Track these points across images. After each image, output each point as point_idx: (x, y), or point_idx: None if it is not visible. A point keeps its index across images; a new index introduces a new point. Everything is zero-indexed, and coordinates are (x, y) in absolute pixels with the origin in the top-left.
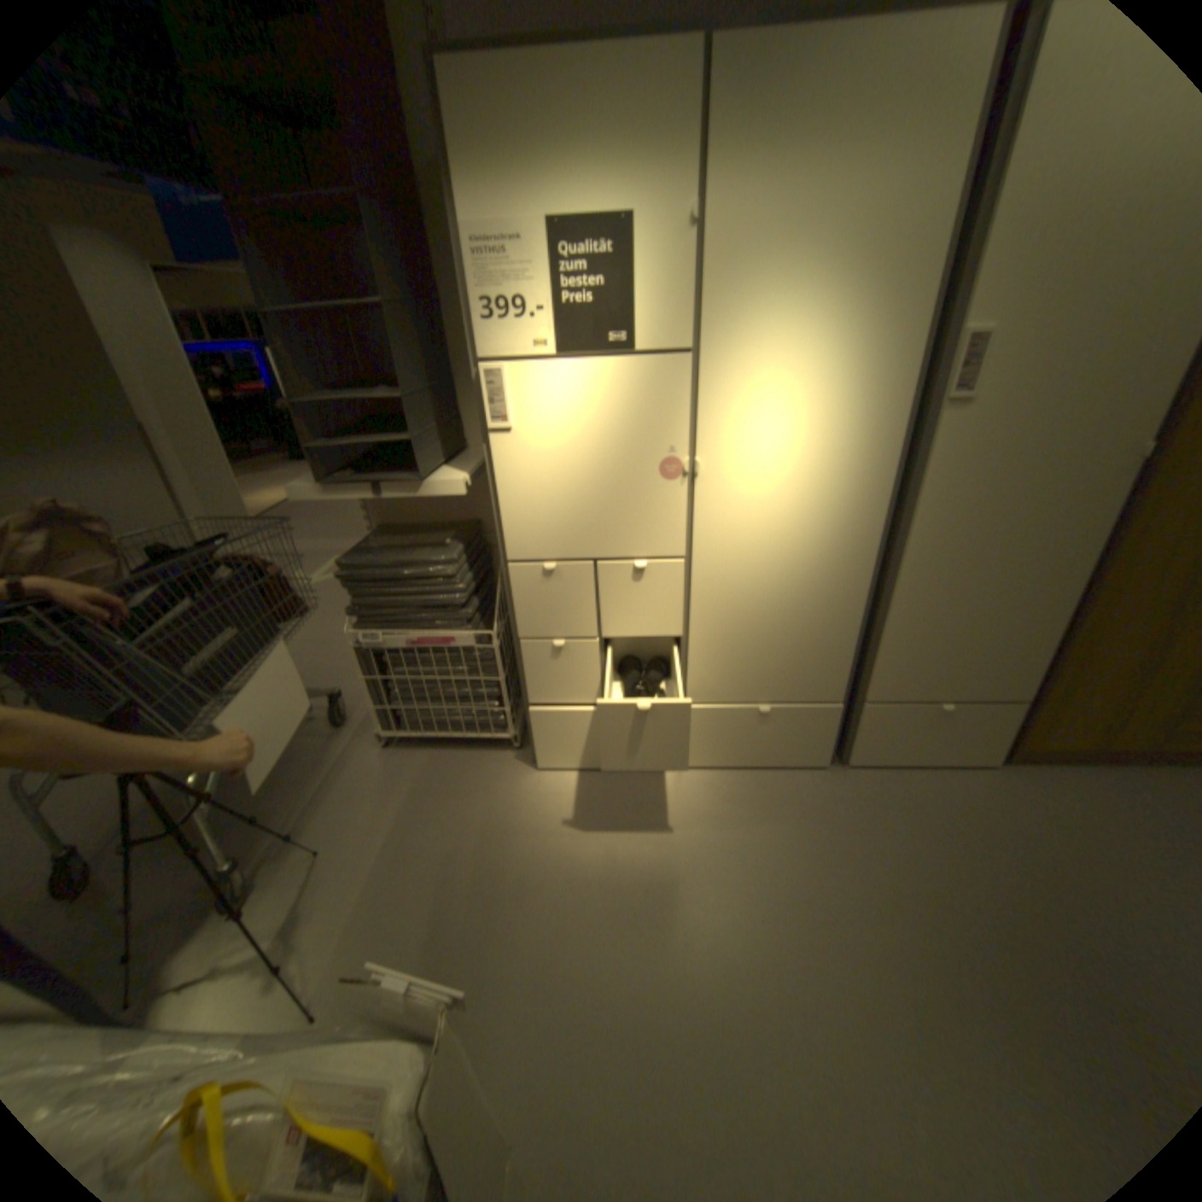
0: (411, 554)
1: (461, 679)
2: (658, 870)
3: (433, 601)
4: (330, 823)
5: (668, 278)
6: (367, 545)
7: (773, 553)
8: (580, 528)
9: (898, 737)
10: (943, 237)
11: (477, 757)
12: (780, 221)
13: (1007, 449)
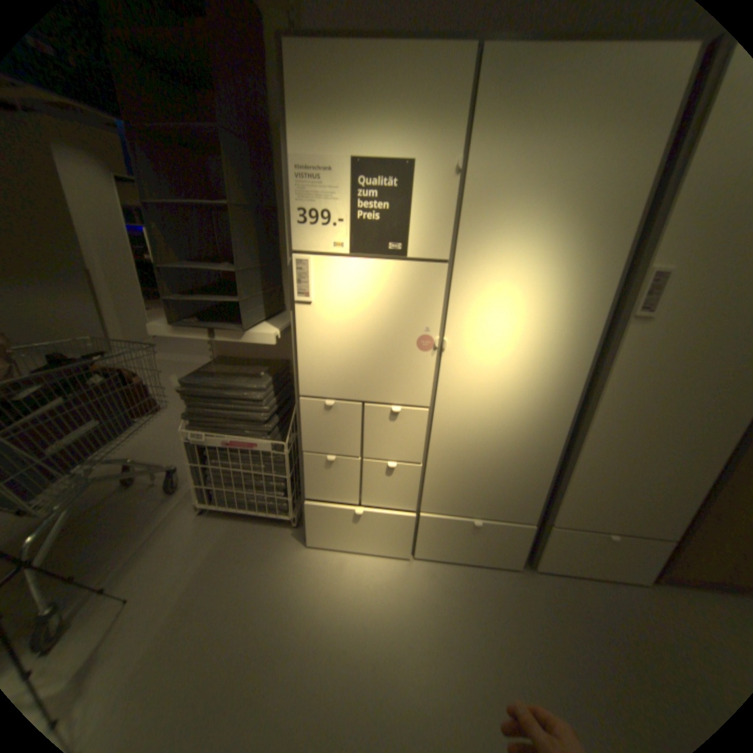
0: (233, 380)
1: (259, 473)
2: (385, 648)
3: (244, 415)
4: (144, 574)
5: (435, 209)
6: (205, 369)
7: (494, 411)
8: (354, 377)
9: (575, 555)
10: (640, 200)
11: (264, 531)
12: (521, 177)
13: (675, 356)
